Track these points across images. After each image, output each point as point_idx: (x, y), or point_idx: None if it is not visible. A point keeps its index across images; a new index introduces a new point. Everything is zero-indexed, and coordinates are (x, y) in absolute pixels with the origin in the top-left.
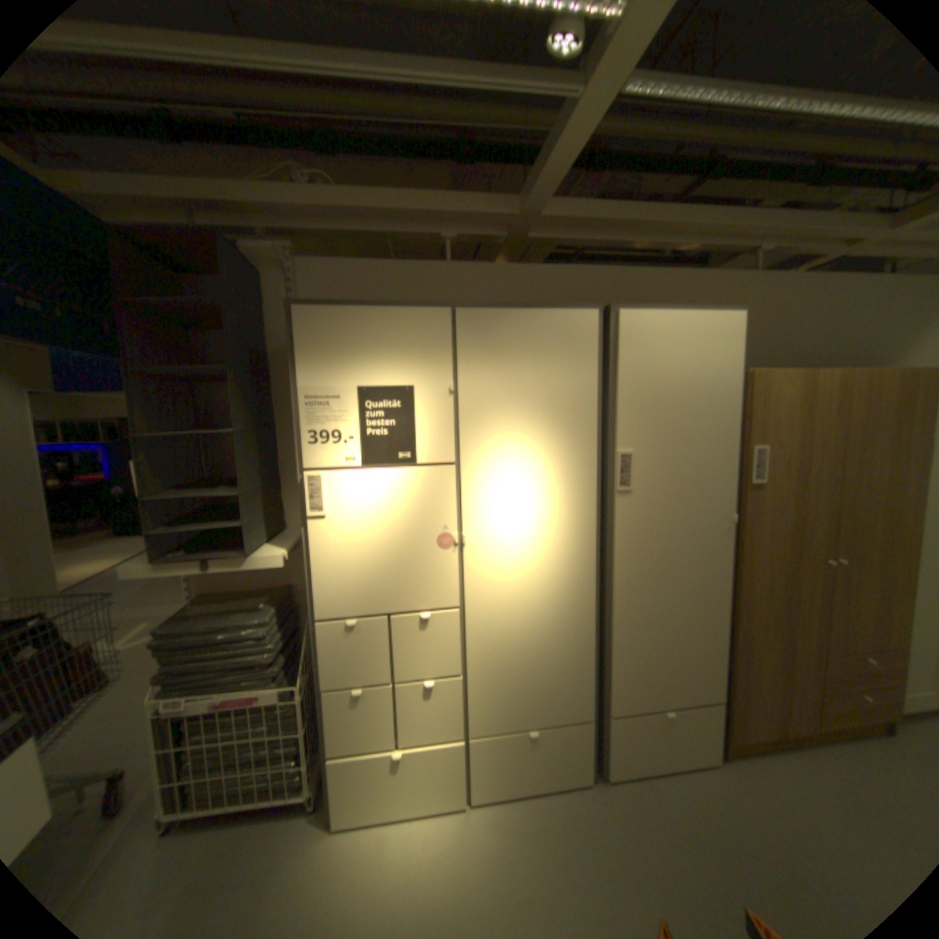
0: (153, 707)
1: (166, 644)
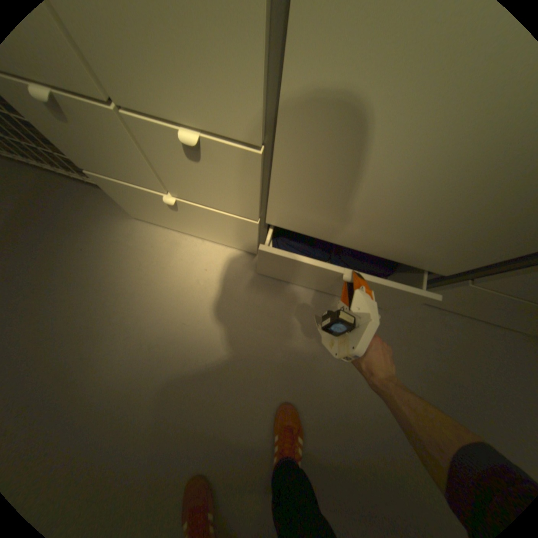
0: None
1: None
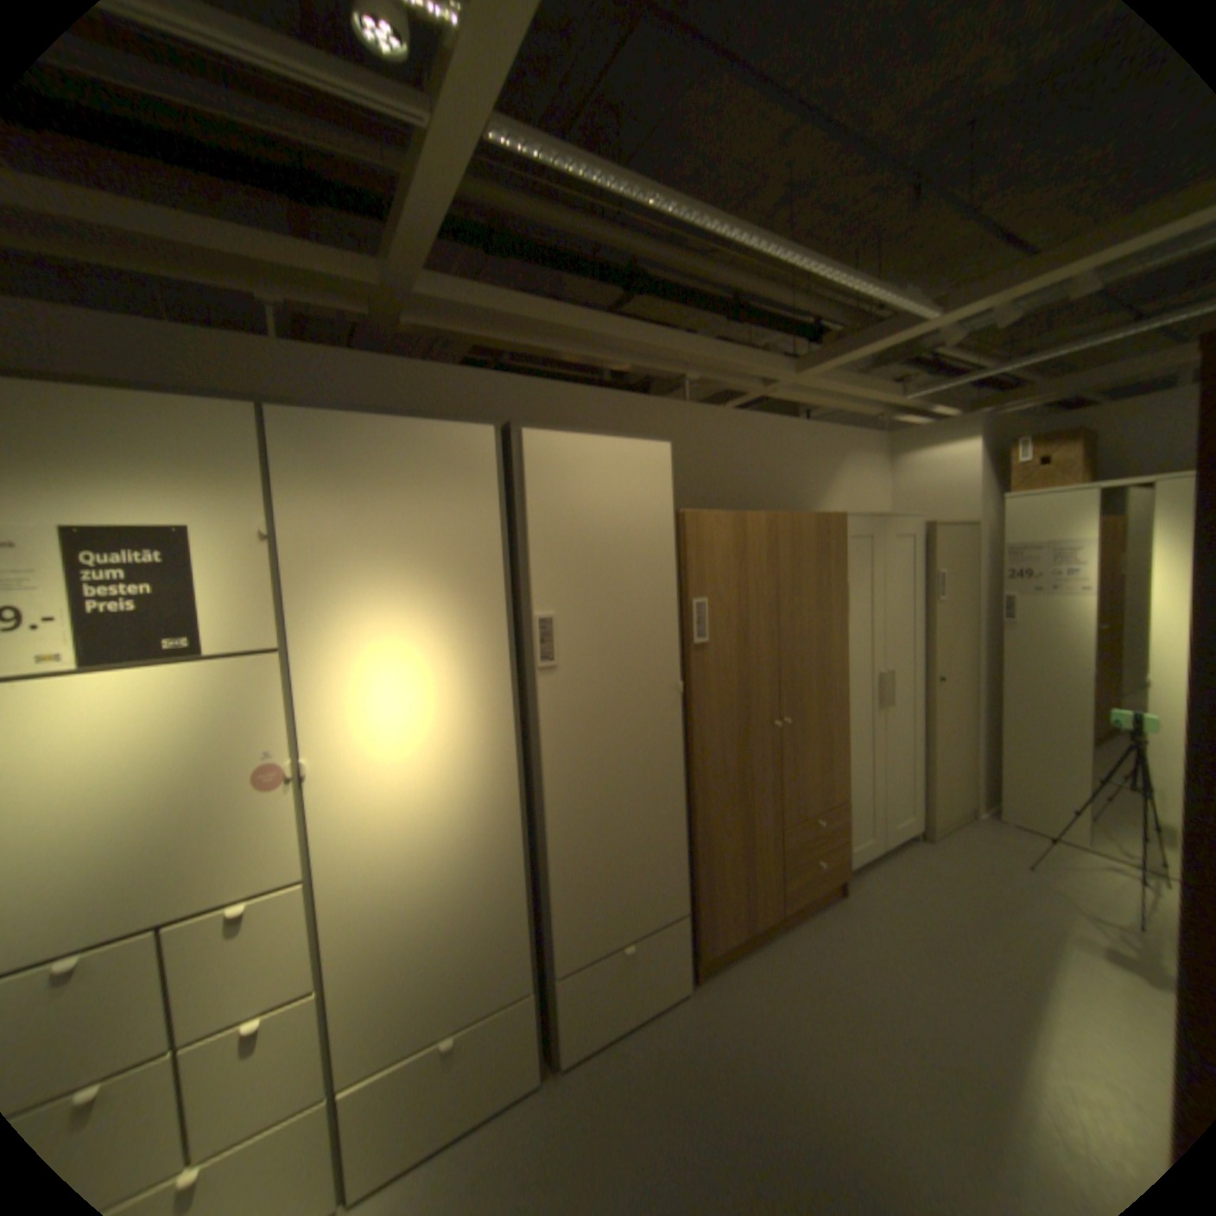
0: None
1: None
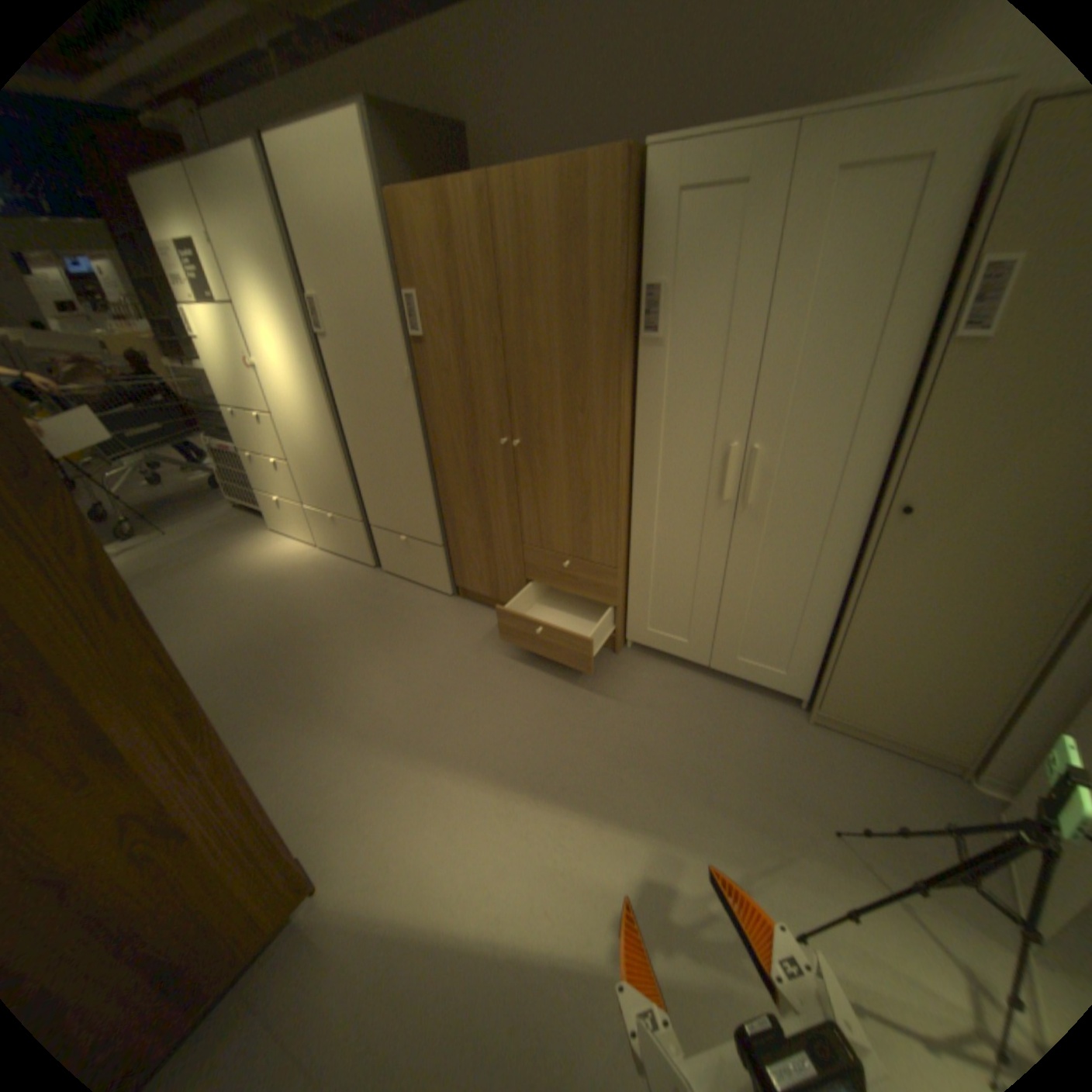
0: (204, 442)
1: (196, 409)
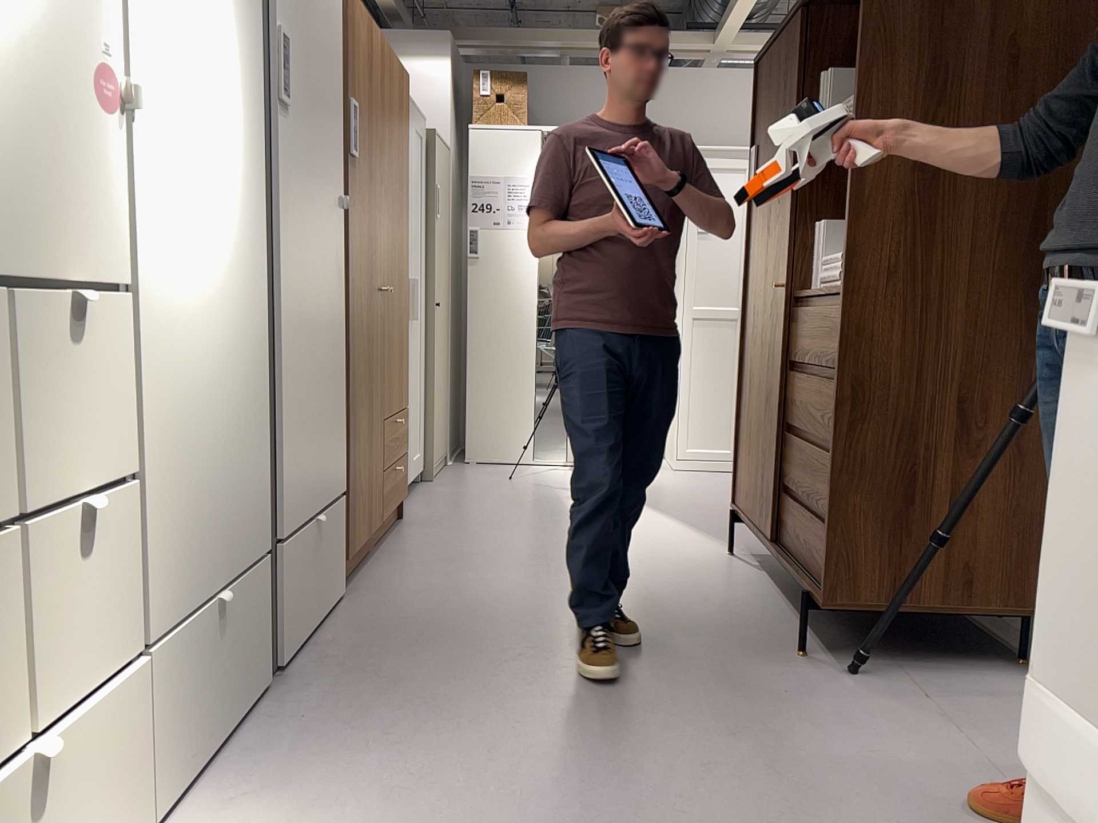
0: None
1: None
